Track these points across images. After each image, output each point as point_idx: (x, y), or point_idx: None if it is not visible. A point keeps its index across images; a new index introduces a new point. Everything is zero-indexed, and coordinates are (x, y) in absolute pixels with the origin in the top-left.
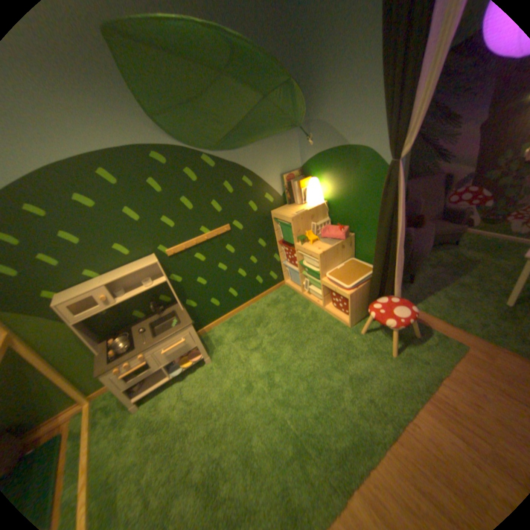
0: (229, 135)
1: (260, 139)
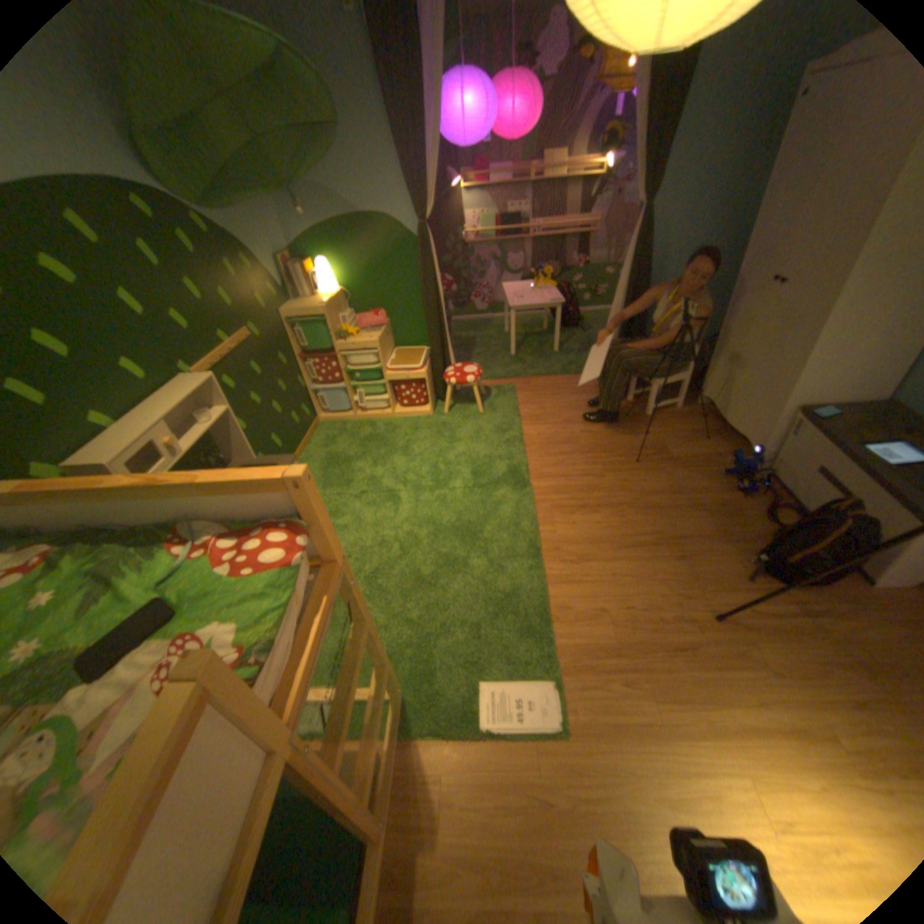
0: (212, 187)
1: (246, 200)
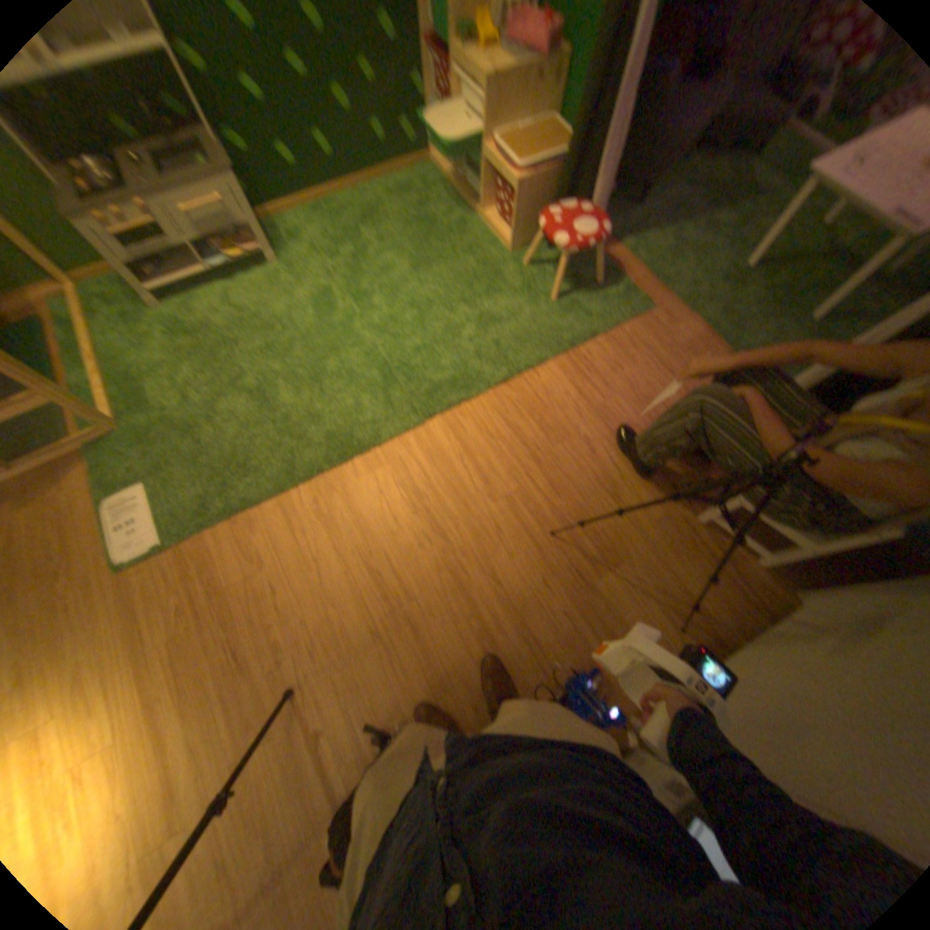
0: None
1: None
